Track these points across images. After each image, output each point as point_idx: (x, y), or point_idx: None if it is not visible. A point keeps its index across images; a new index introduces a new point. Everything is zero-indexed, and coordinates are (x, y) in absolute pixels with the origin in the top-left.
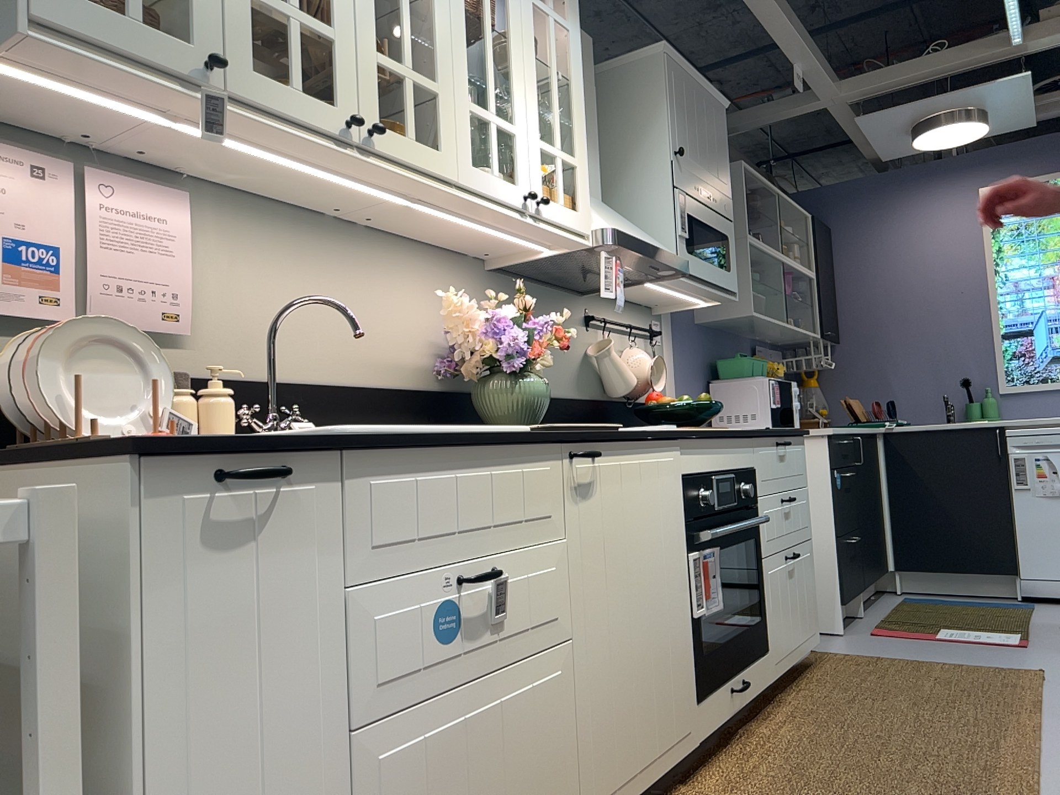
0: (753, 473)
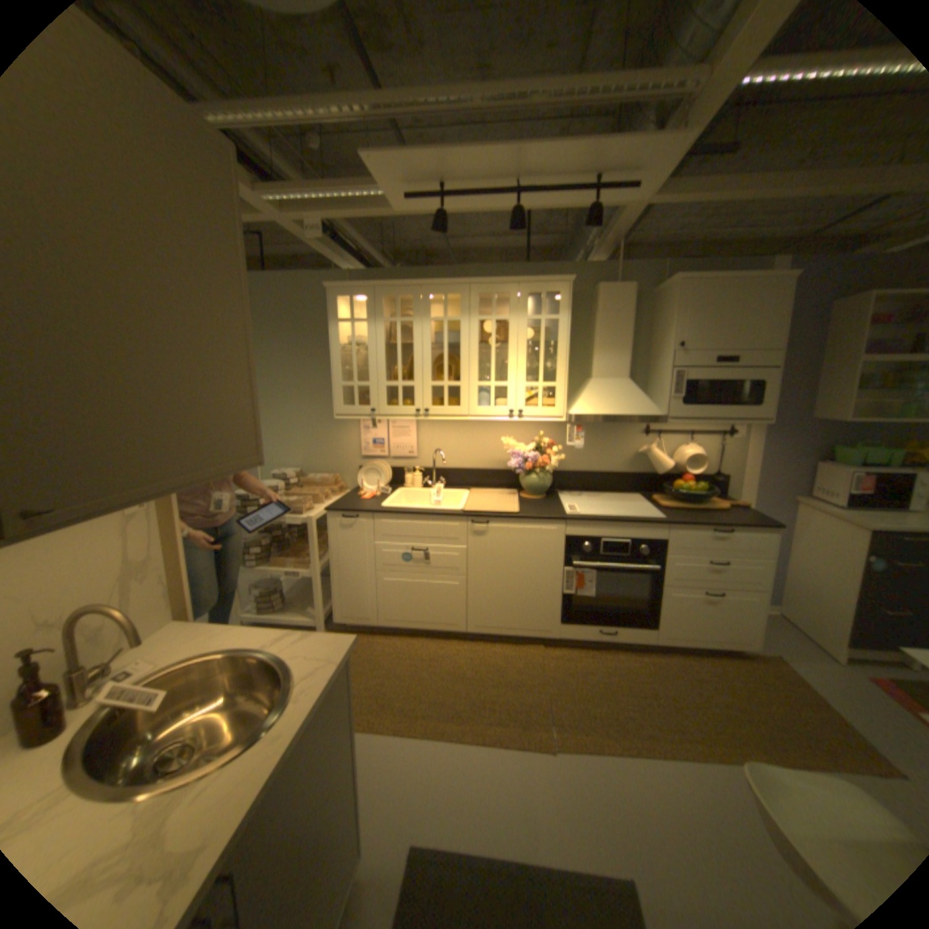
0: (663, 543)
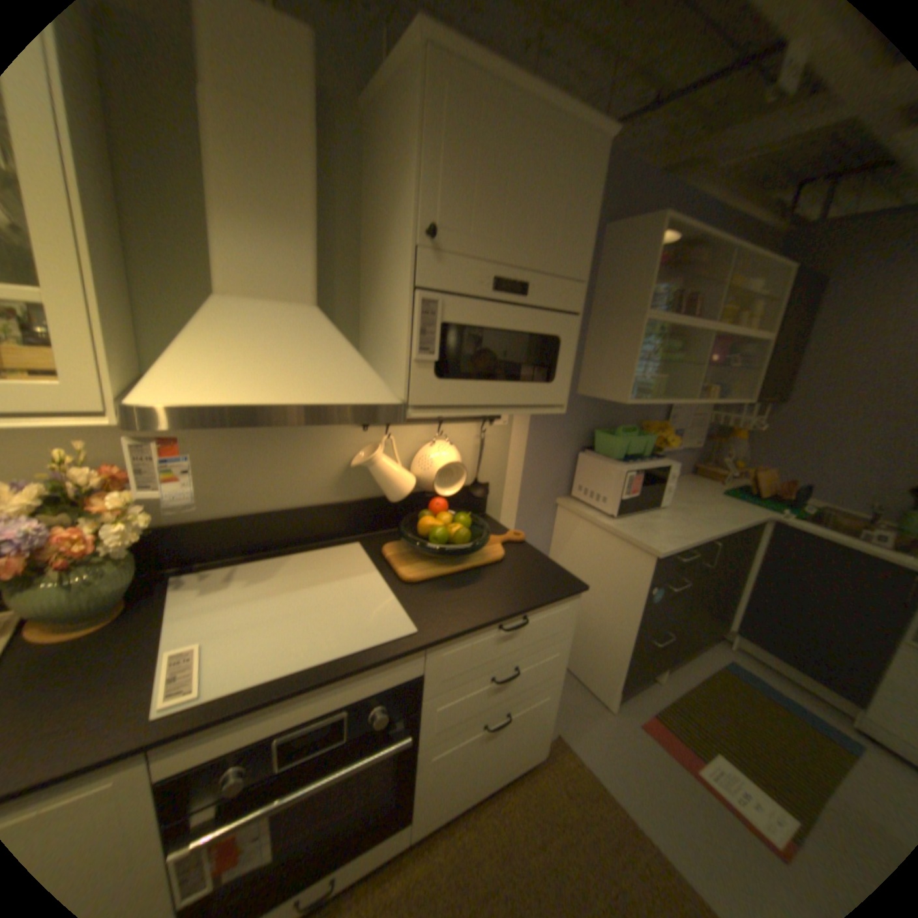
0: (413, 683)
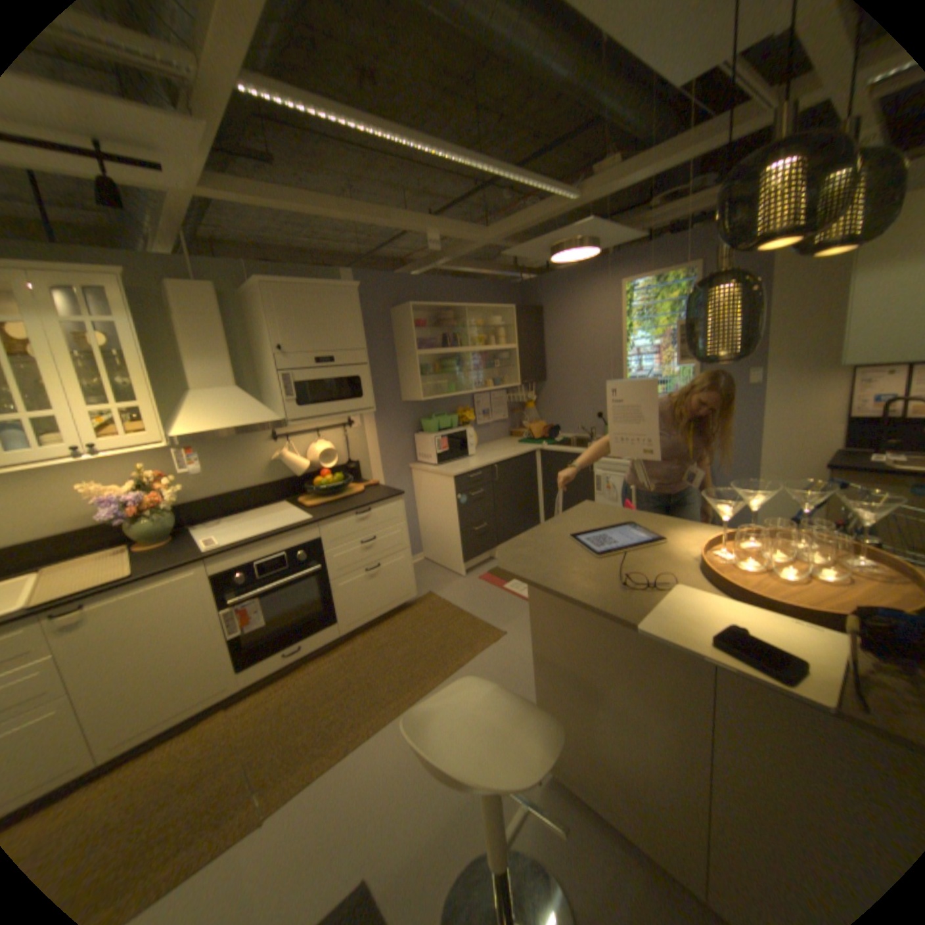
0: (316, 542)
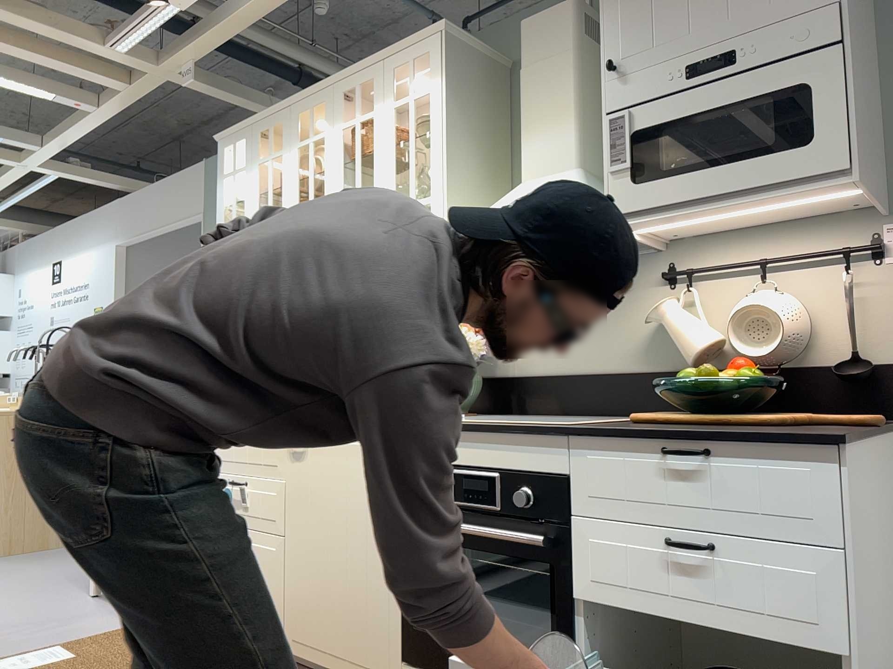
0: (559, 483)
